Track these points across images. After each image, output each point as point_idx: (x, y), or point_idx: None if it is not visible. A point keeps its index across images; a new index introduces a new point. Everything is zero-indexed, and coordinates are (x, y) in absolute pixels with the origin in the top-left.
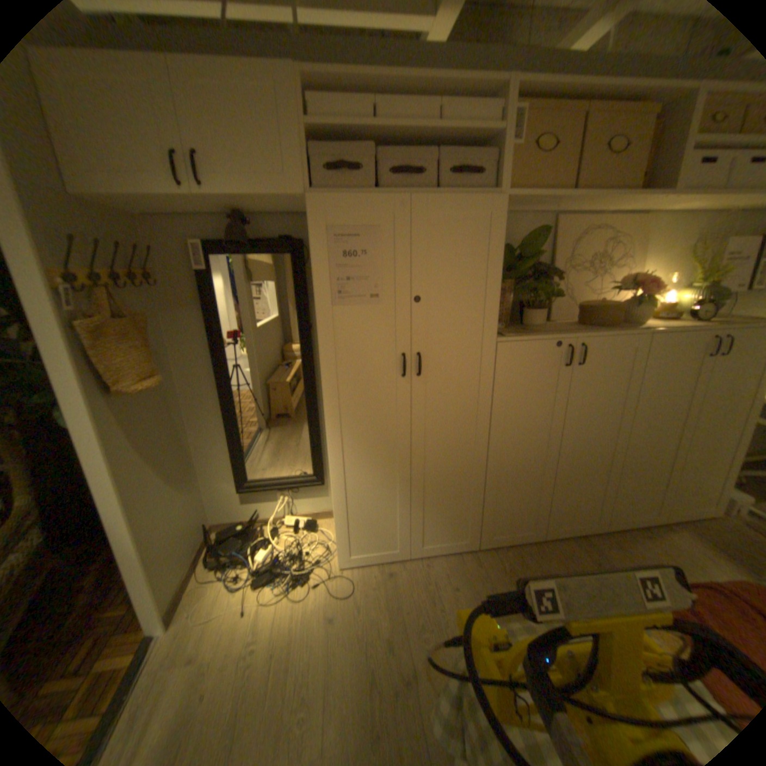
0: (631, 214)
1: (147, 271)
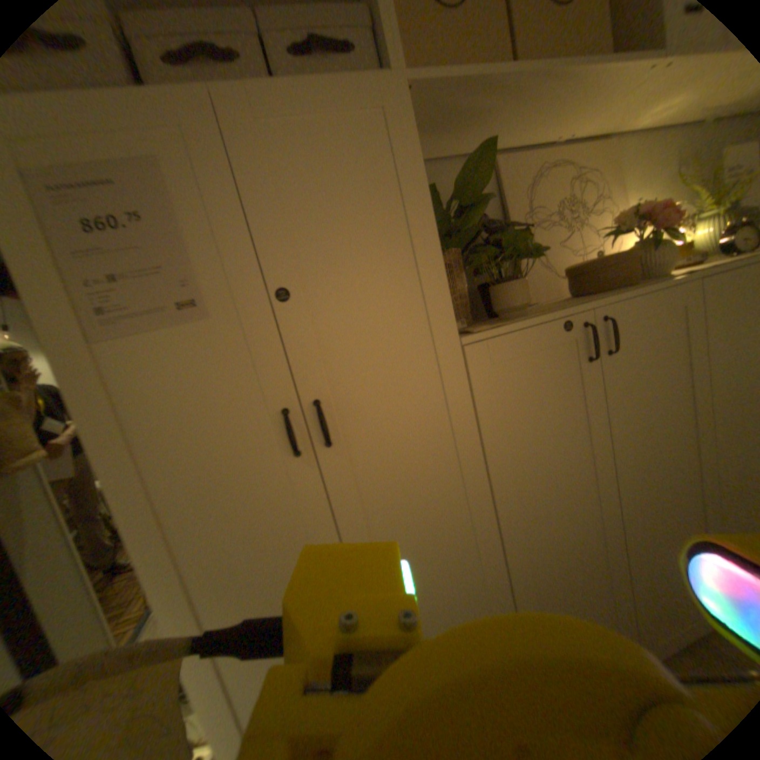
0: (590, 141)
1: None
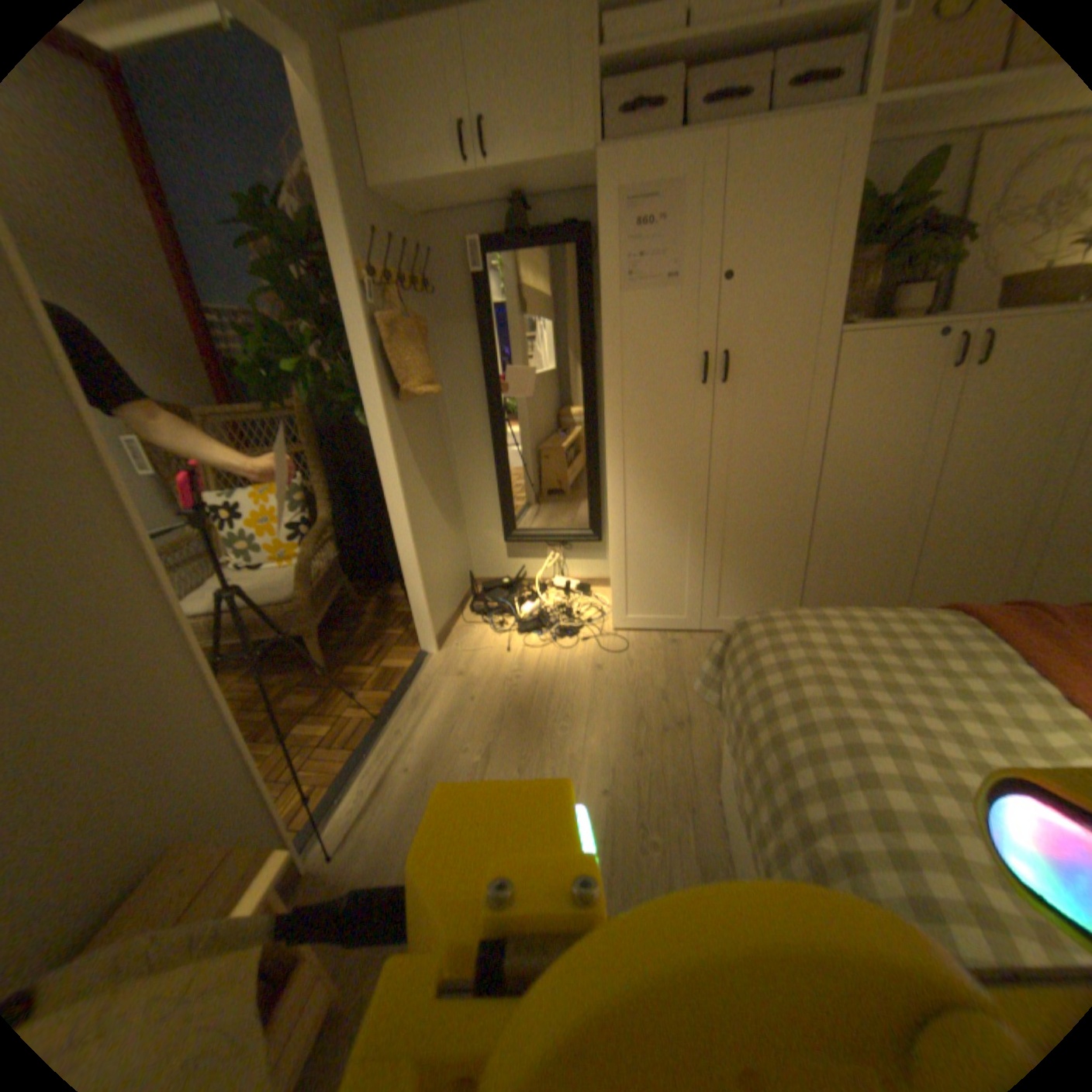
0: None
1: (426, 276)
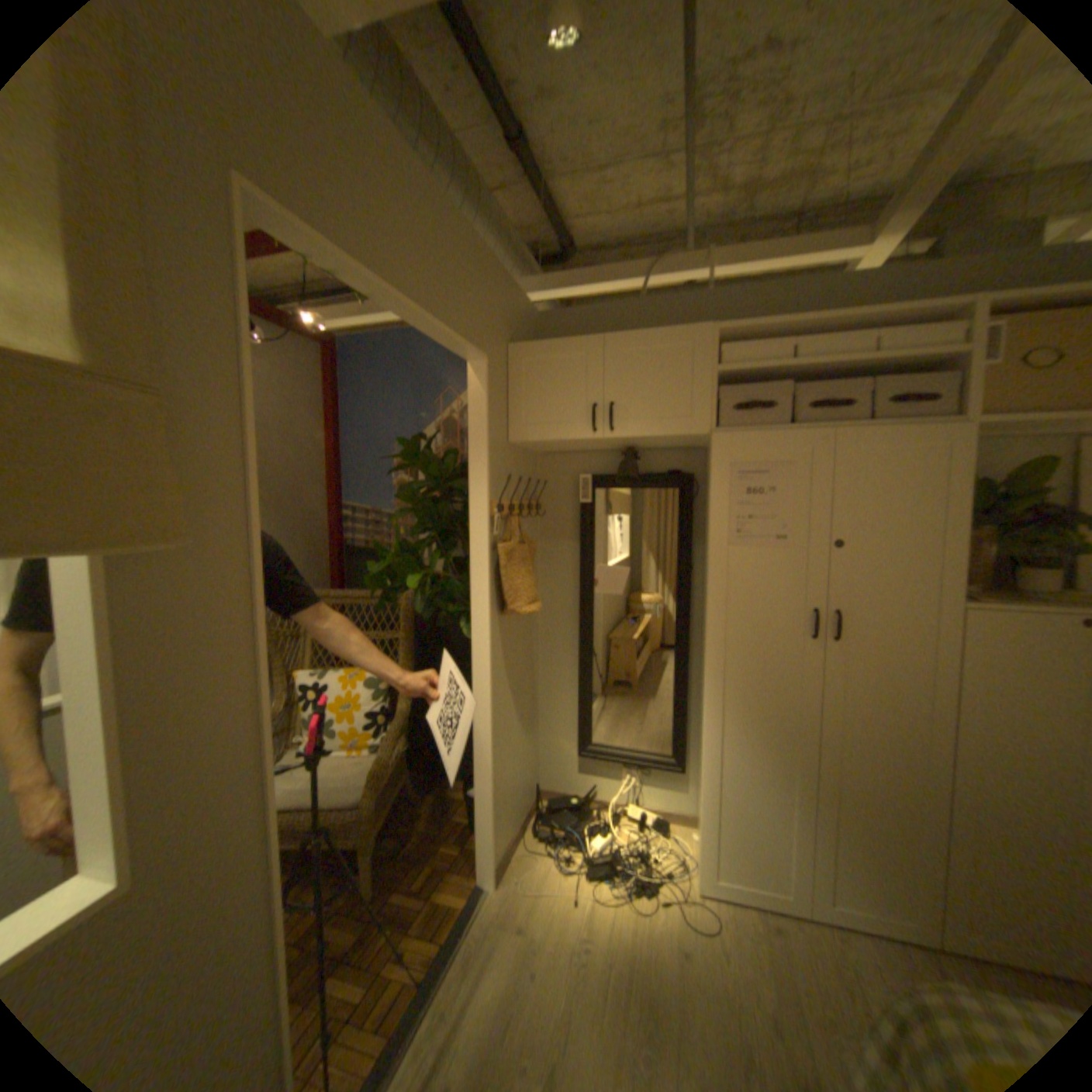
0: None
1: (537, 504)
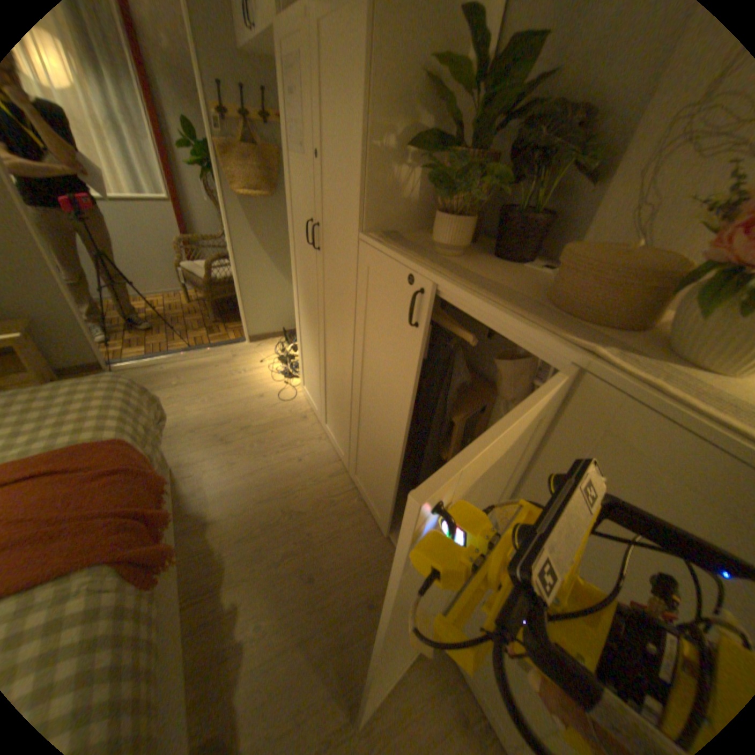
0: None
1: None
